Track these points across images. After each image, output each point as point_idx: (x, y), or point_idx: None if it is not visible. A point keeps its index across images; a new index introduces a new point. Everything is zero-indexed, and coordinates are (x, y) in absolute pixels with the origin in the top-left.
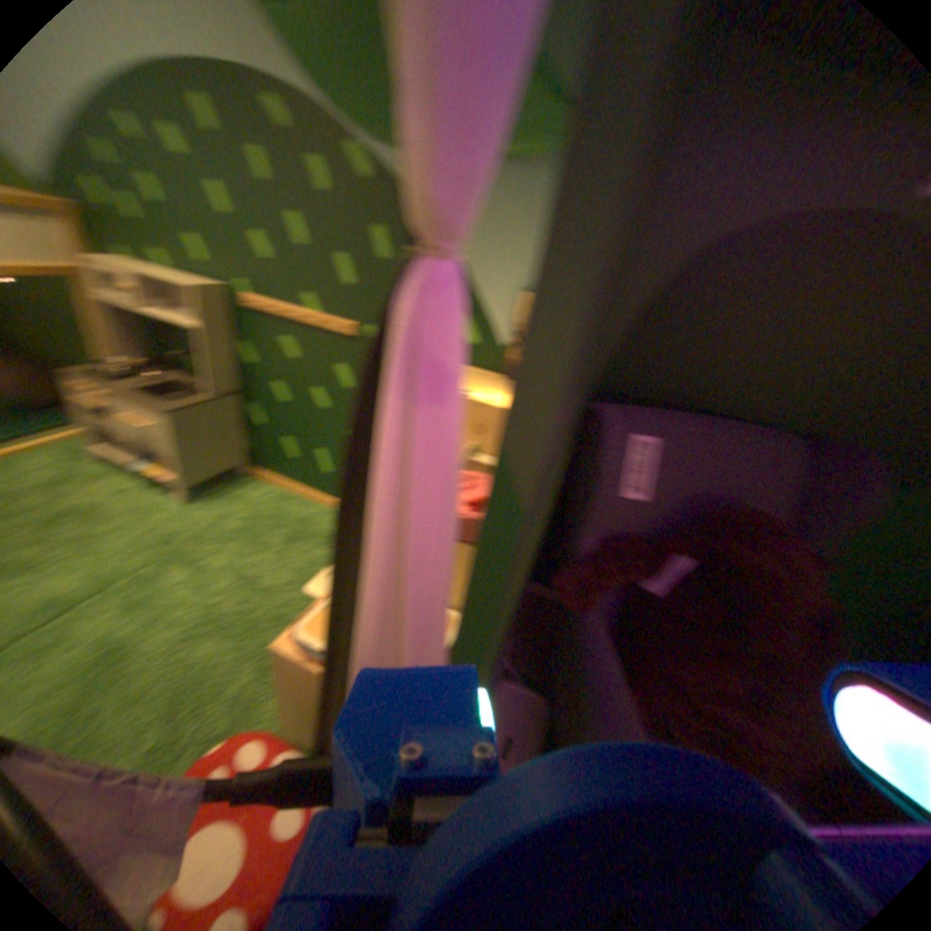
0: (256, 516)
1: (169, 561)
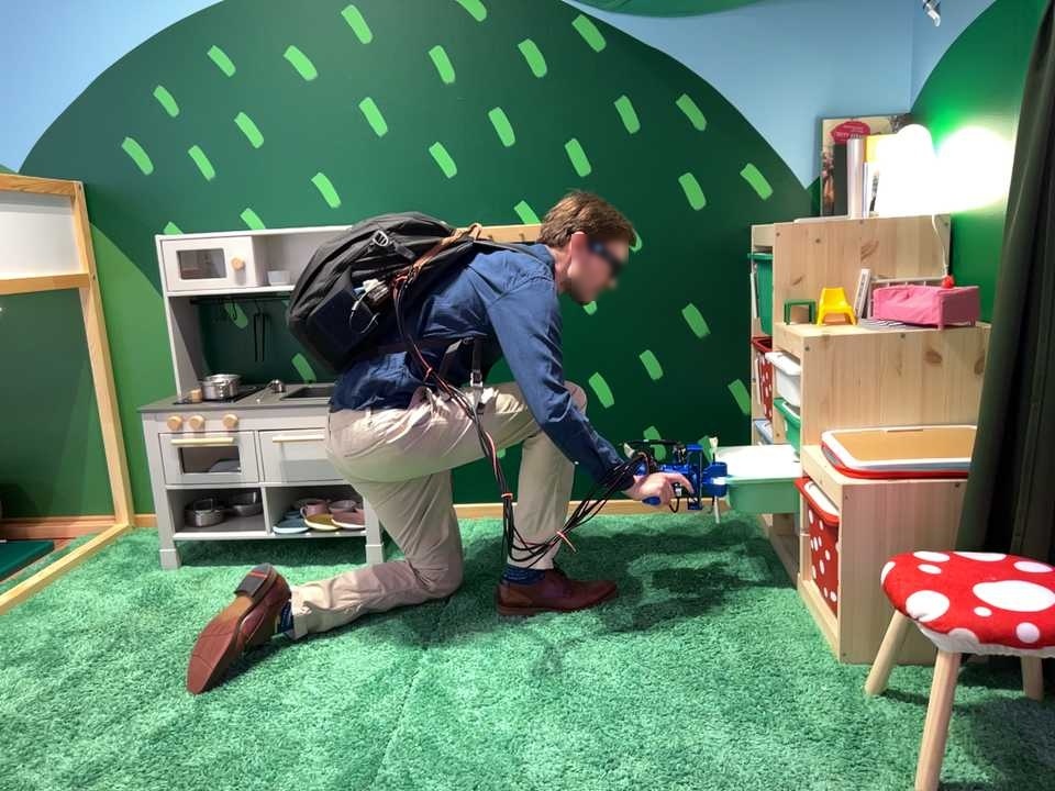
0: (499, 547)
1: (463, 607)
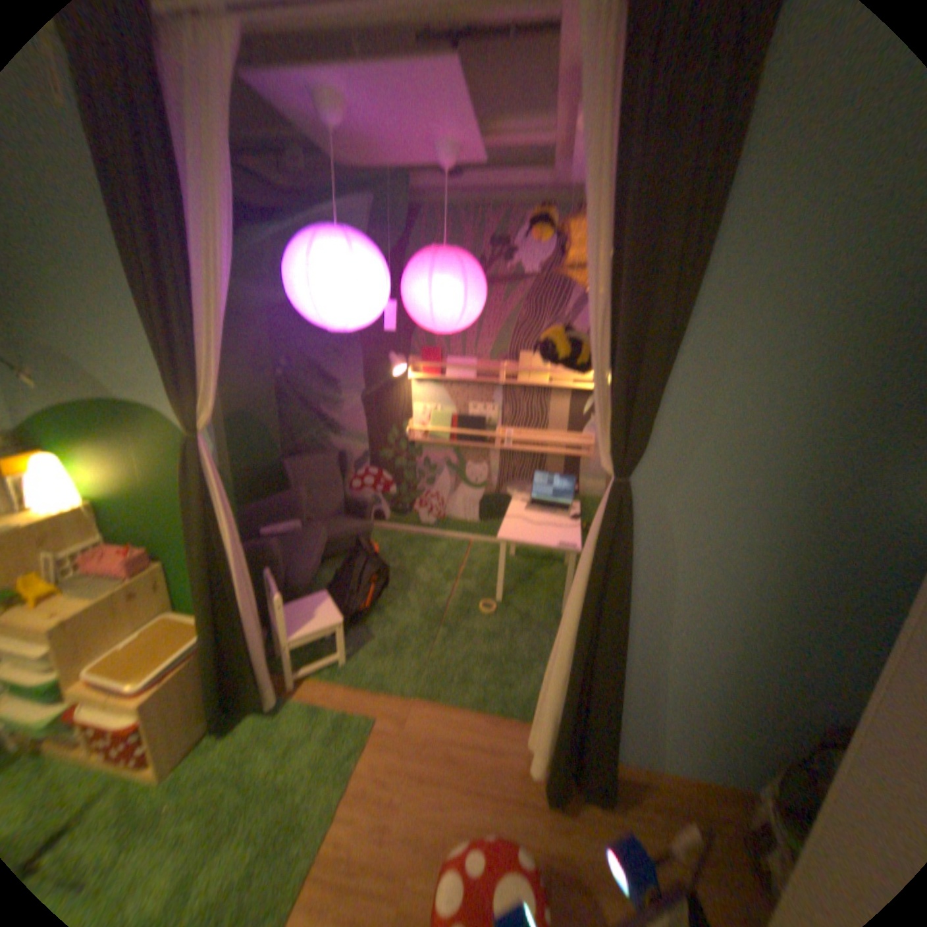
0: None
1: None
